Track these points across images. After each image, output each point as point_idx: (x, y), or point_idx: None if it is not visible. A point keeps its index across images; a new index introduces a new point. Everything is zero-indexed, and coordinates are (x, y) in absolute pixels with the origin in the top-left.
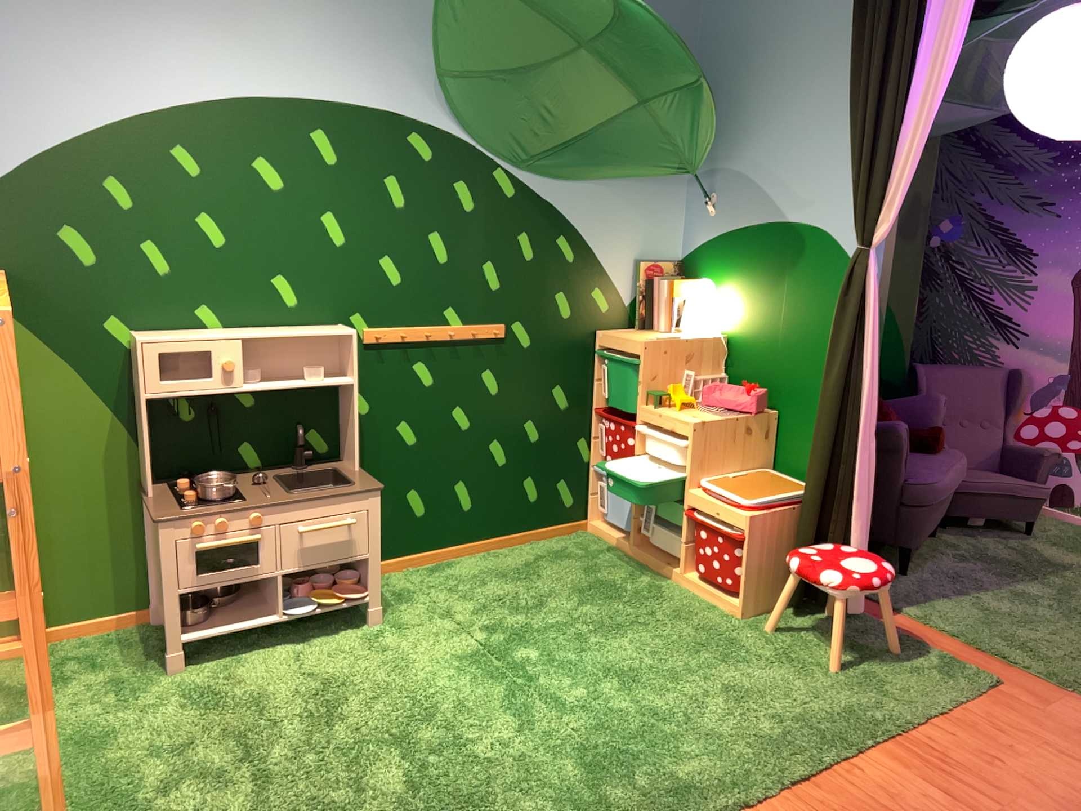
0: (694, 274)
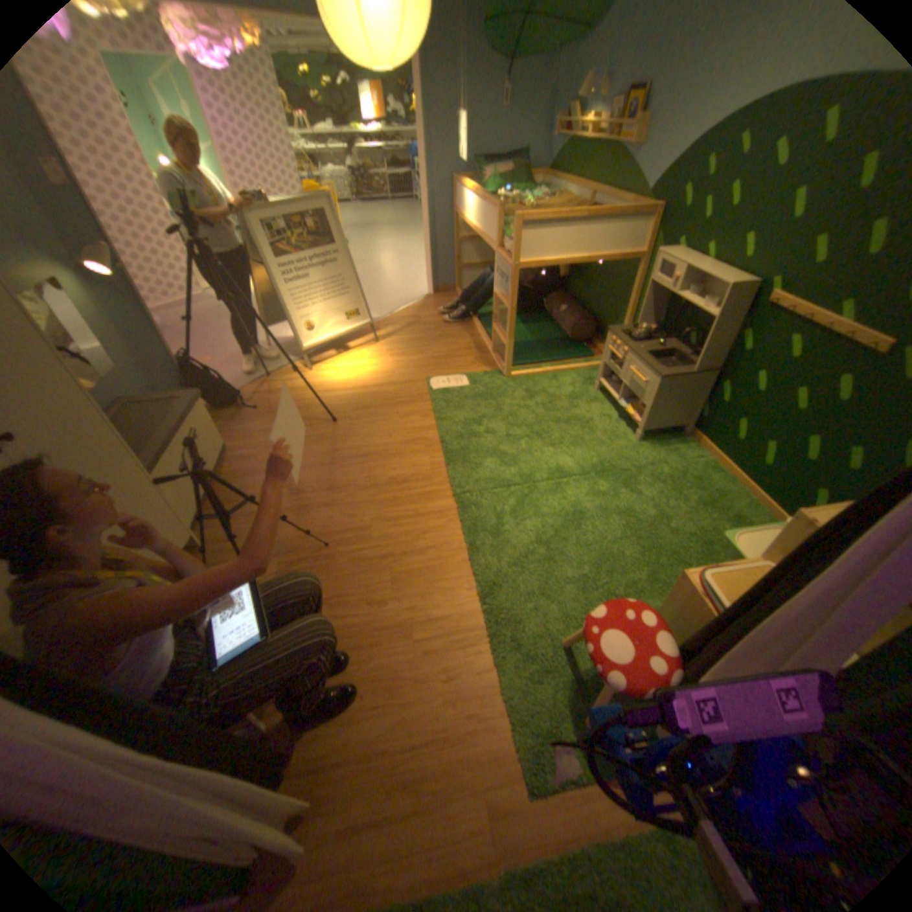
0: None
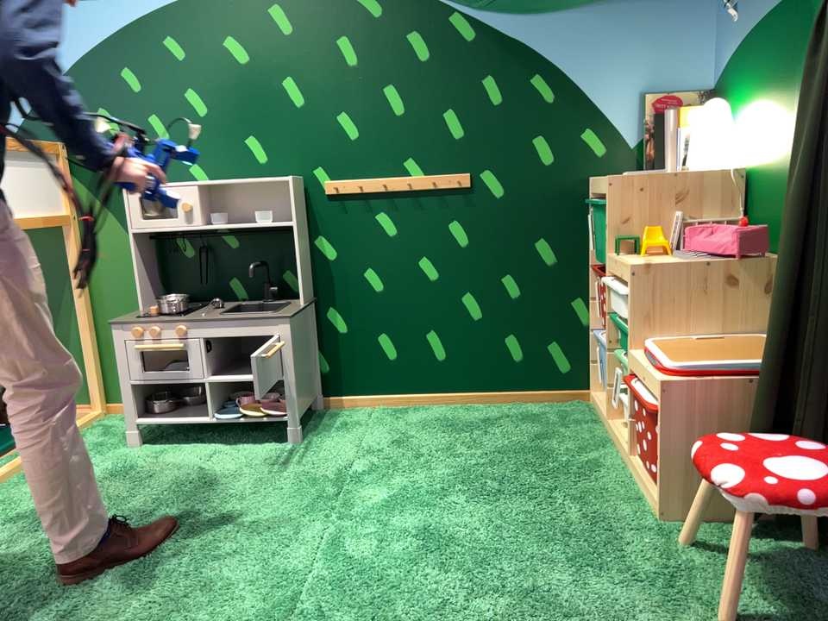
0: (724, 97)
